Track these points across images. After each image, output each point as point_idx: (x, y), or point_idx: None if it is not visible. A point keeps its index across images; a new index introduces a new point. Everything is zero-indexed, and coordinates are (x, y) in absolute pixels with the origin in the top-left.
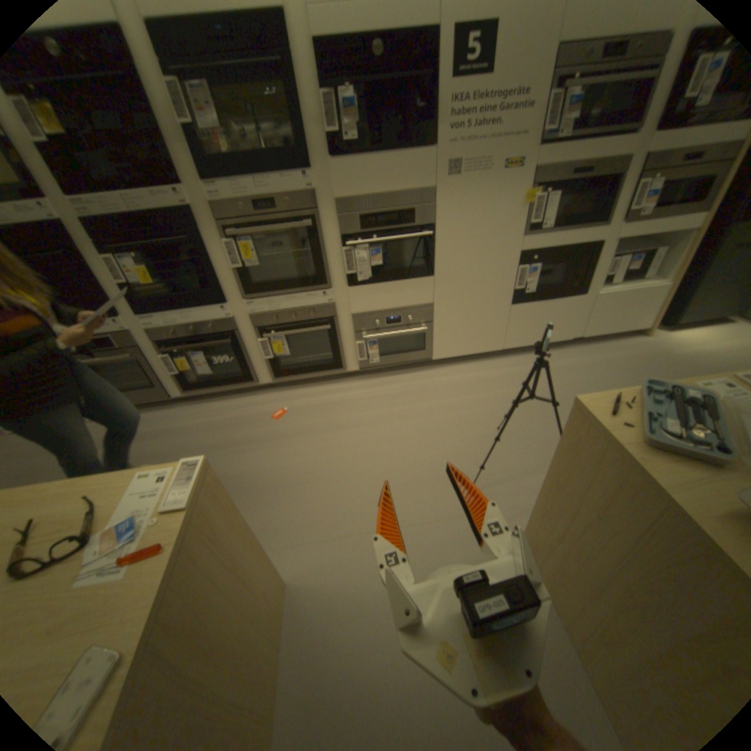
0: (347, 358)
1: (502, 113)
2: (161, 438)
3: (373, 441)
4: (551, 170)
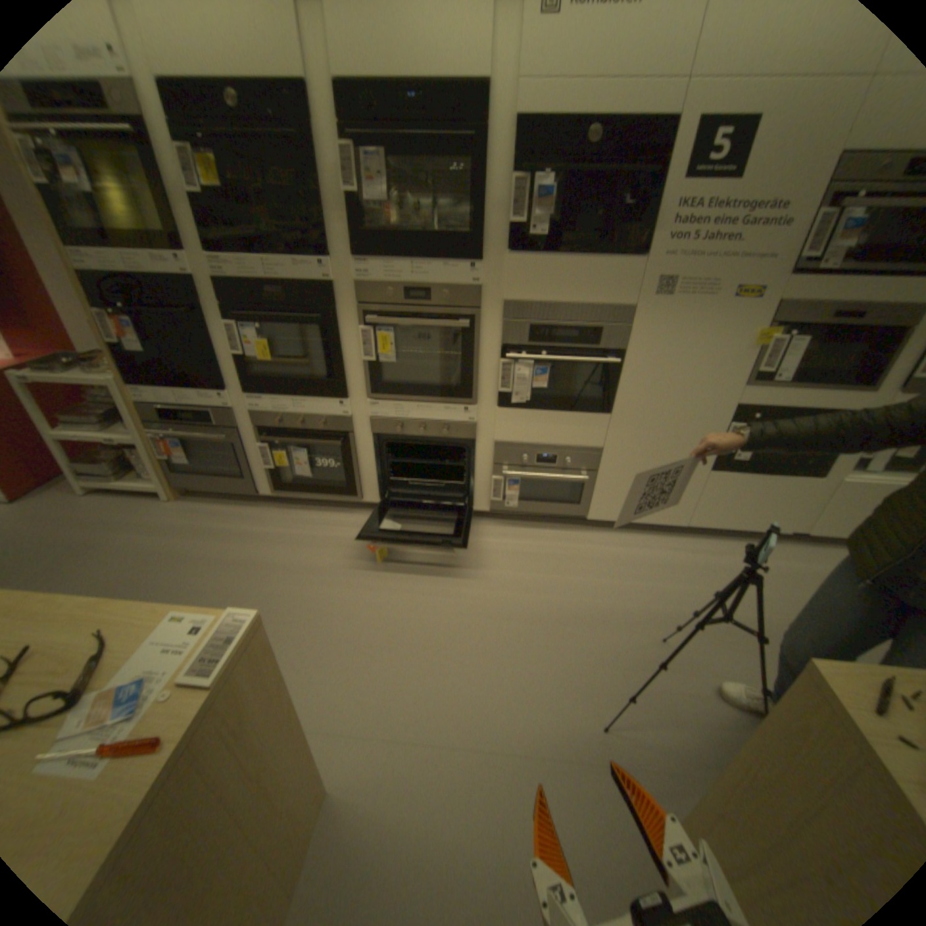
0: (477, 492)
1: (746, 227)
2: (235, 542)
3: (487, 613)
4: (803, 307)
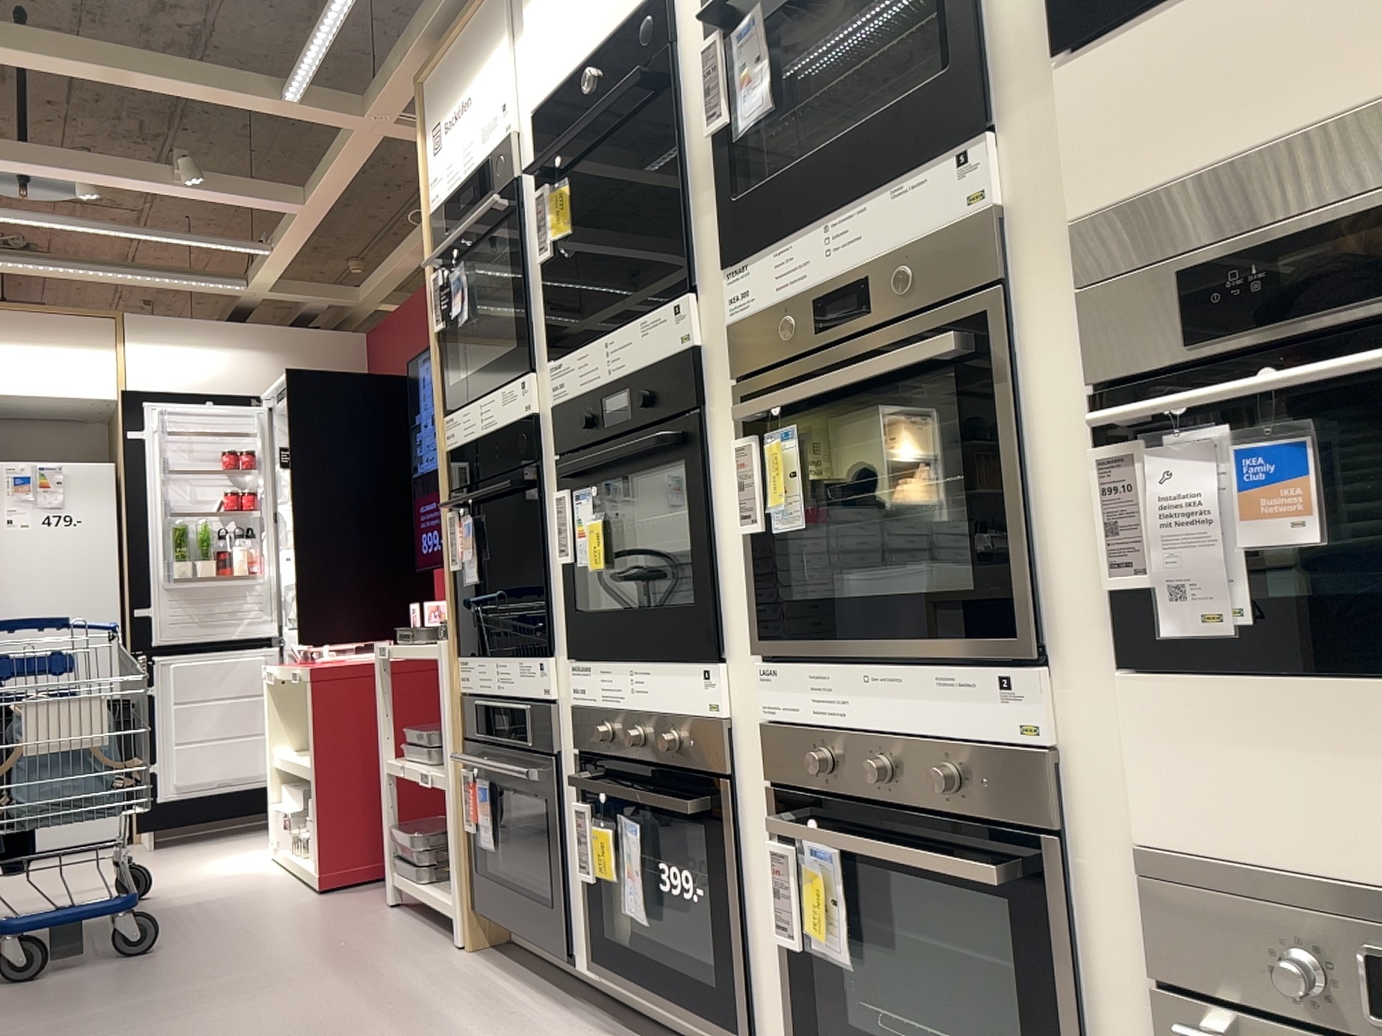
0: None
1: None
2: None
3: None
4: None
